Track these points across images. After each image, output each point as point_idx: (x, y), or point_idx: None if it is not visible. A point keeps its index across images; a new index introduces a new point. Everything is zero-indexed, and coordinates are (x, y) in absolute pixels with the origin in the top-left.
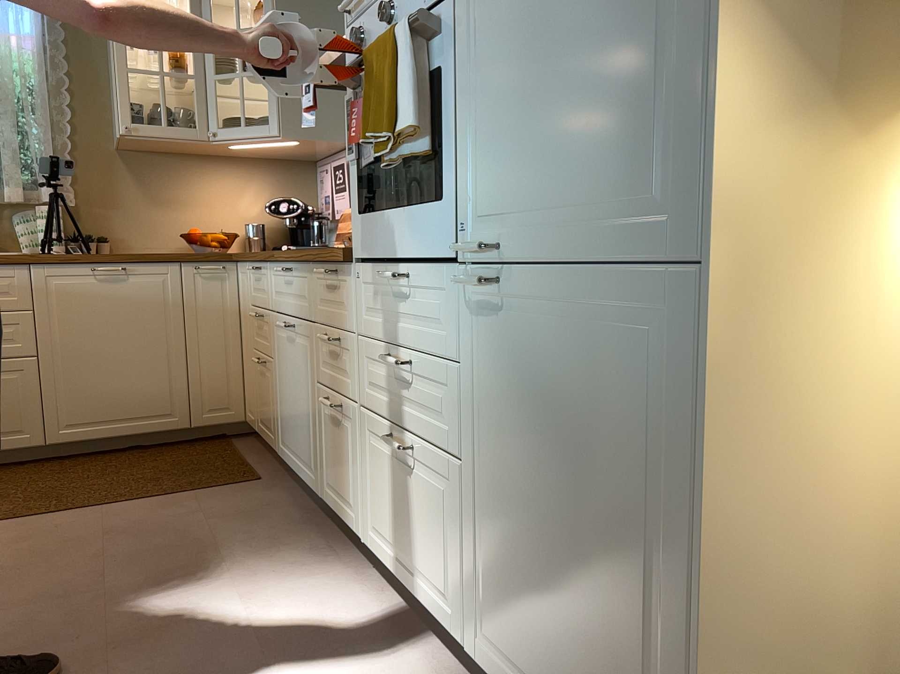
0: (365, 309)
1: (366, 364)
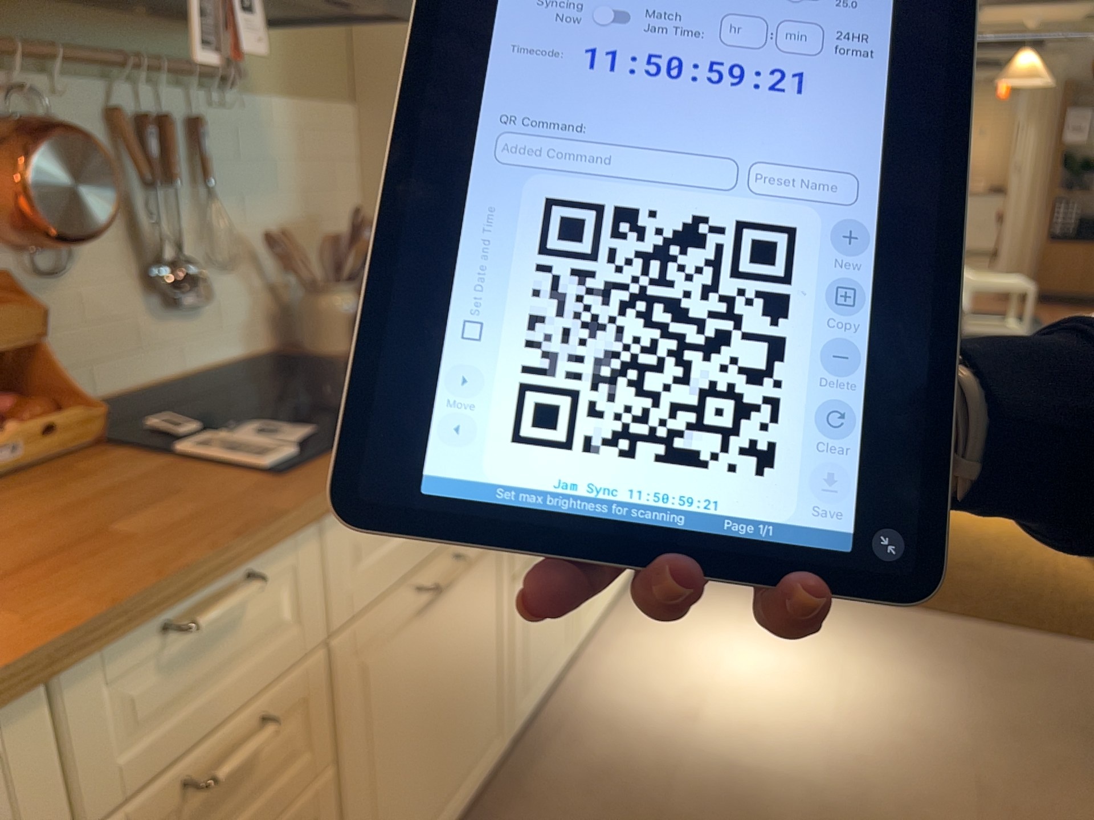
0: None
1: None
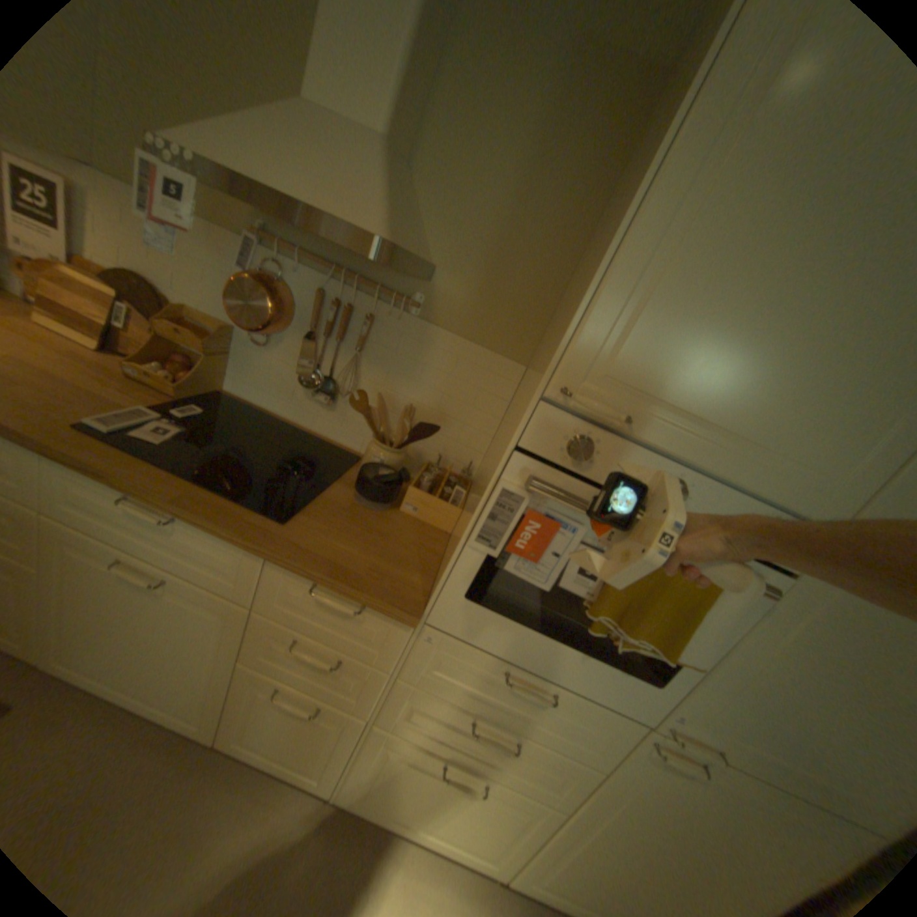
0: (427, 667)
1: (406, 705)
